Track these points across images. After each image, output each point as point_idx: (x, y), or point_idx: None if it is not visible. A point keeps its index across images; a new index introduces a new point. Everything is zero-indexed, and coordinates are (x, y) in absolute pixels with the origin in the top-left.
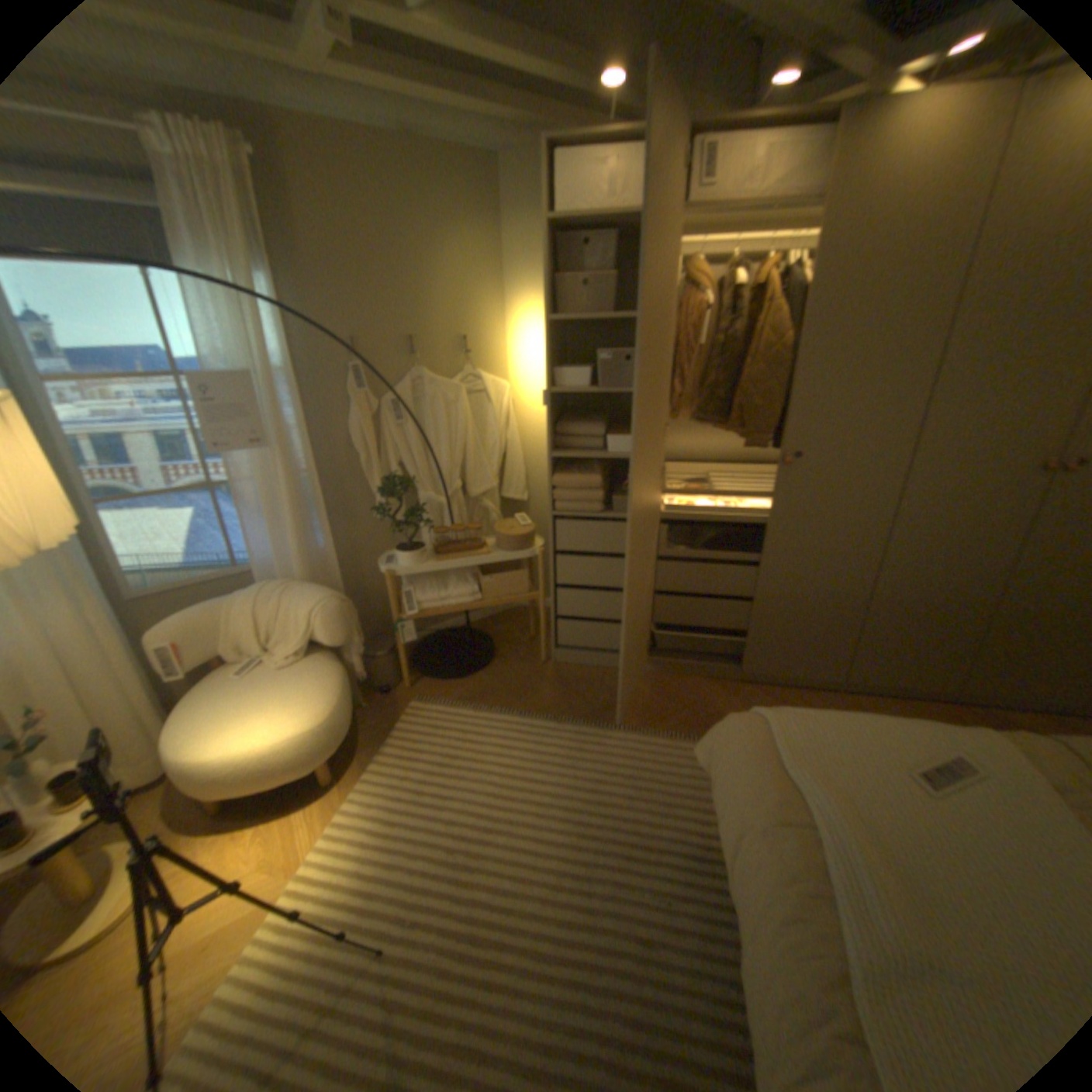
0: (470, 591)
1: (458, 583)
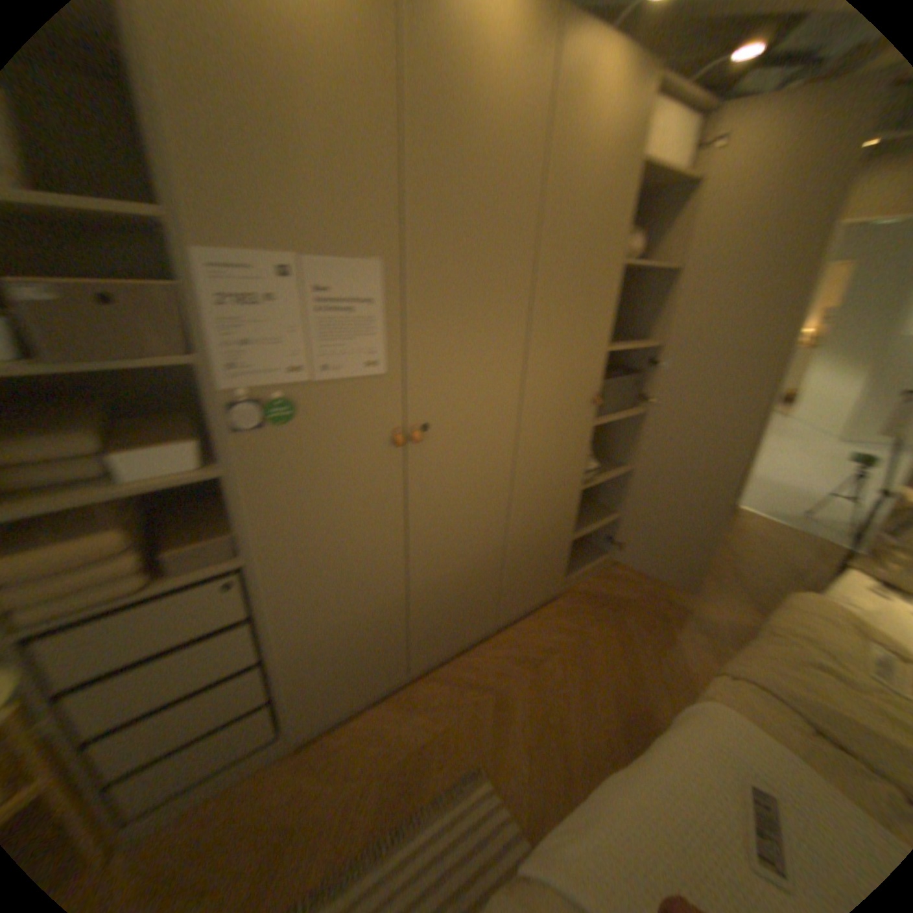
0: None
1: None
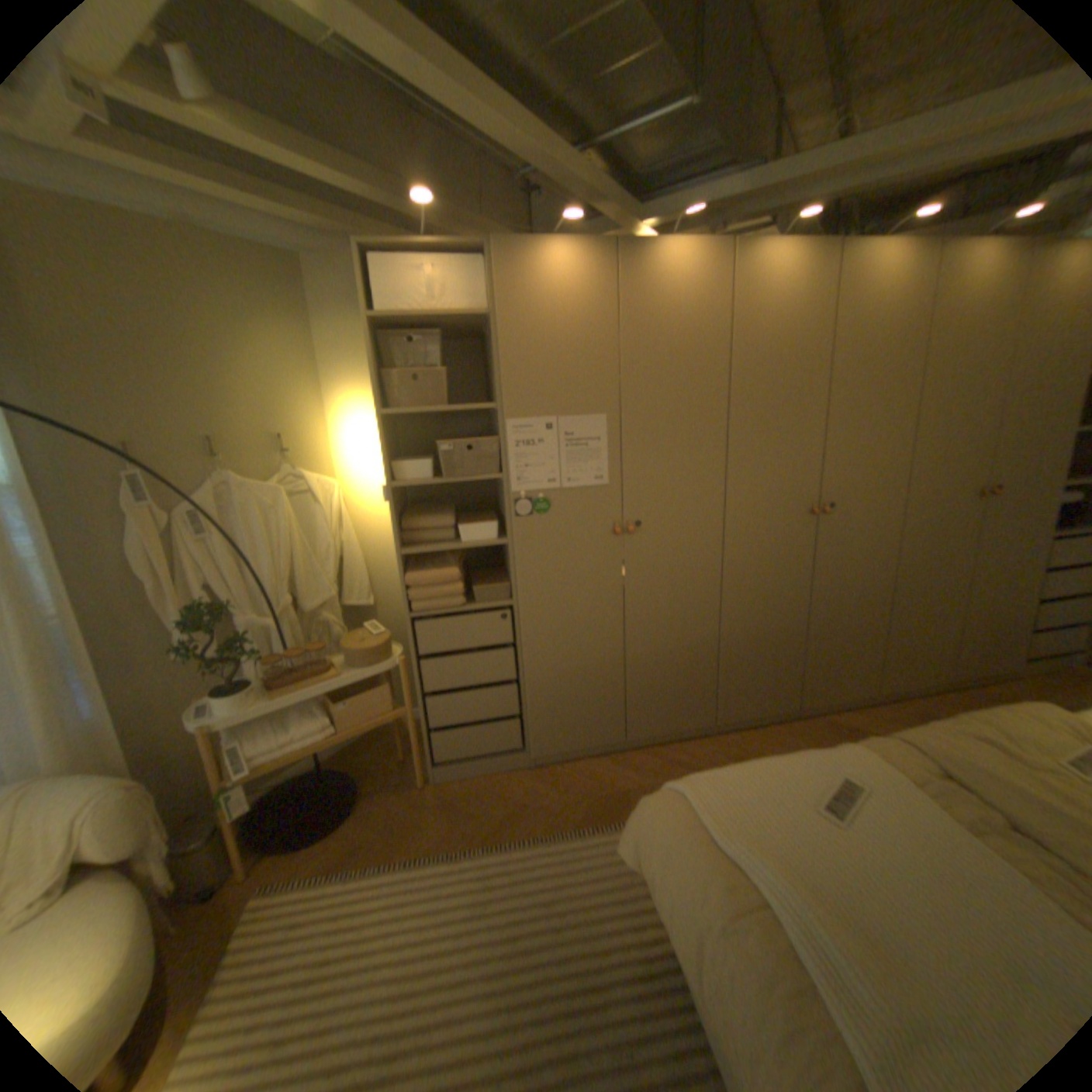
0: (317, 728)
1: (300, 721)
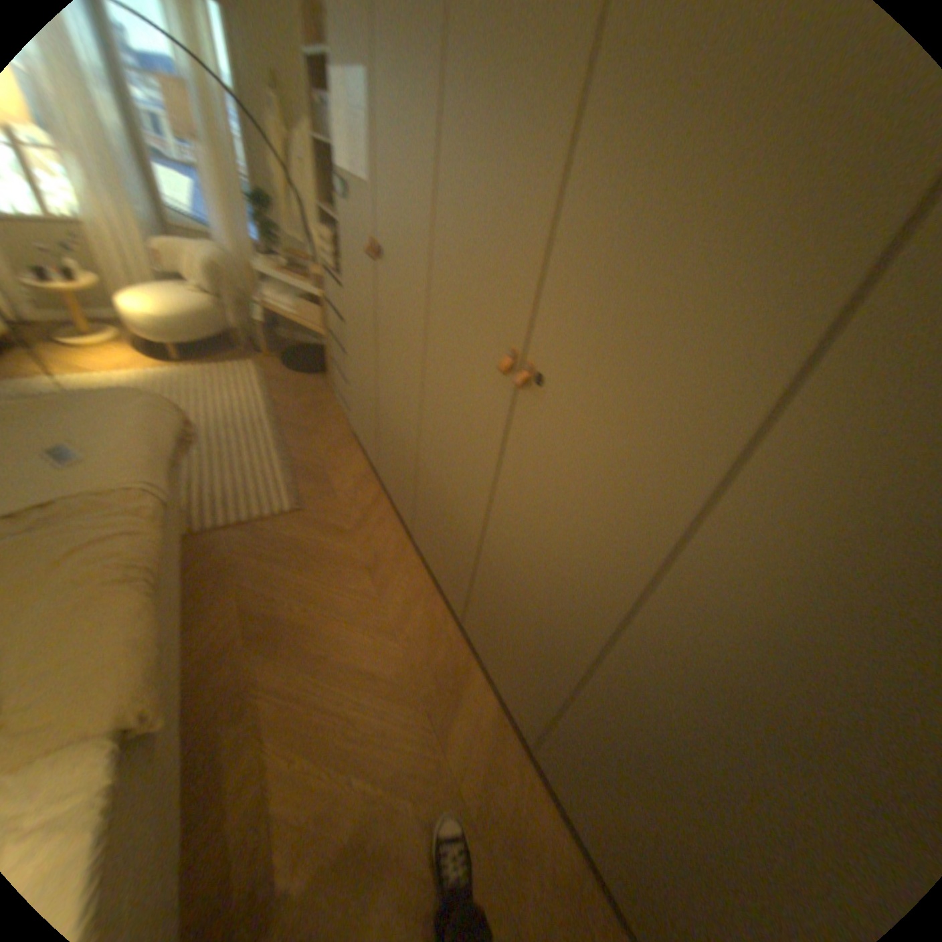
0: (286, 304)
1: (285, 296)
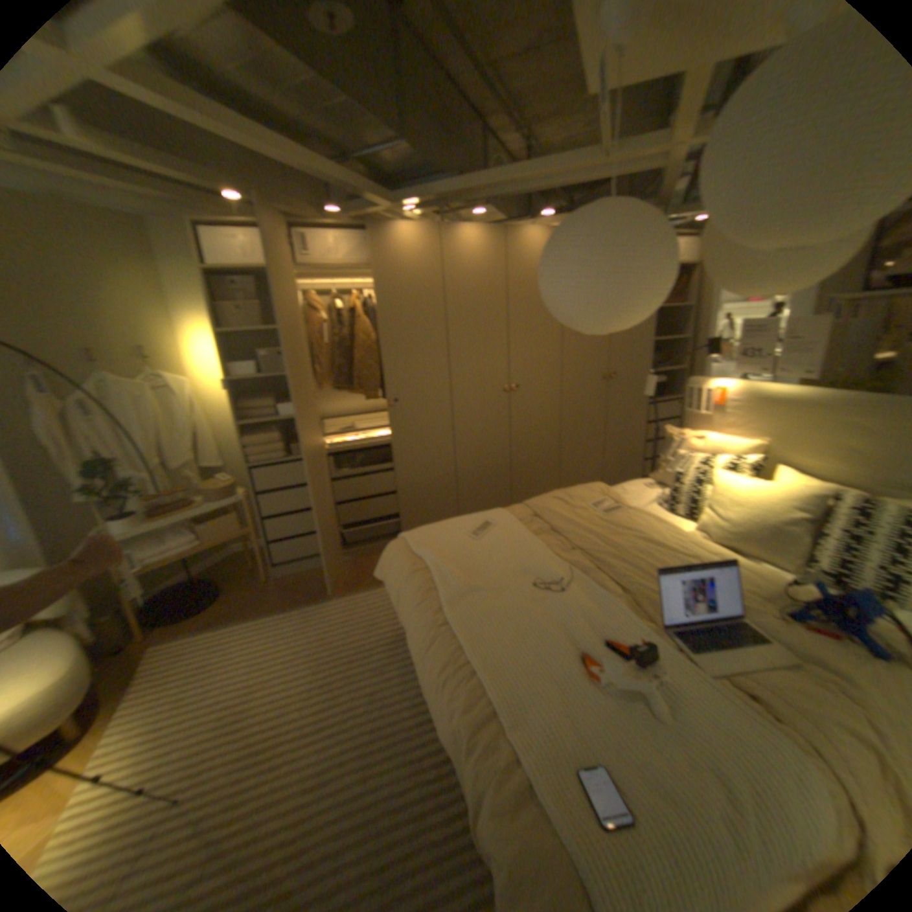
0: (184, 541)
1: (171, 538)
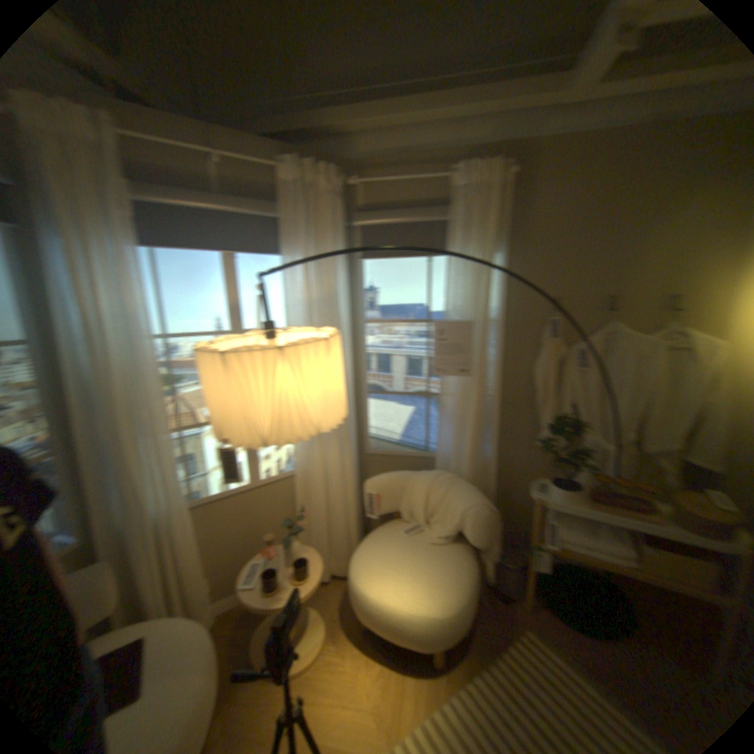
0: (626, 554)
1: (612, 539)
